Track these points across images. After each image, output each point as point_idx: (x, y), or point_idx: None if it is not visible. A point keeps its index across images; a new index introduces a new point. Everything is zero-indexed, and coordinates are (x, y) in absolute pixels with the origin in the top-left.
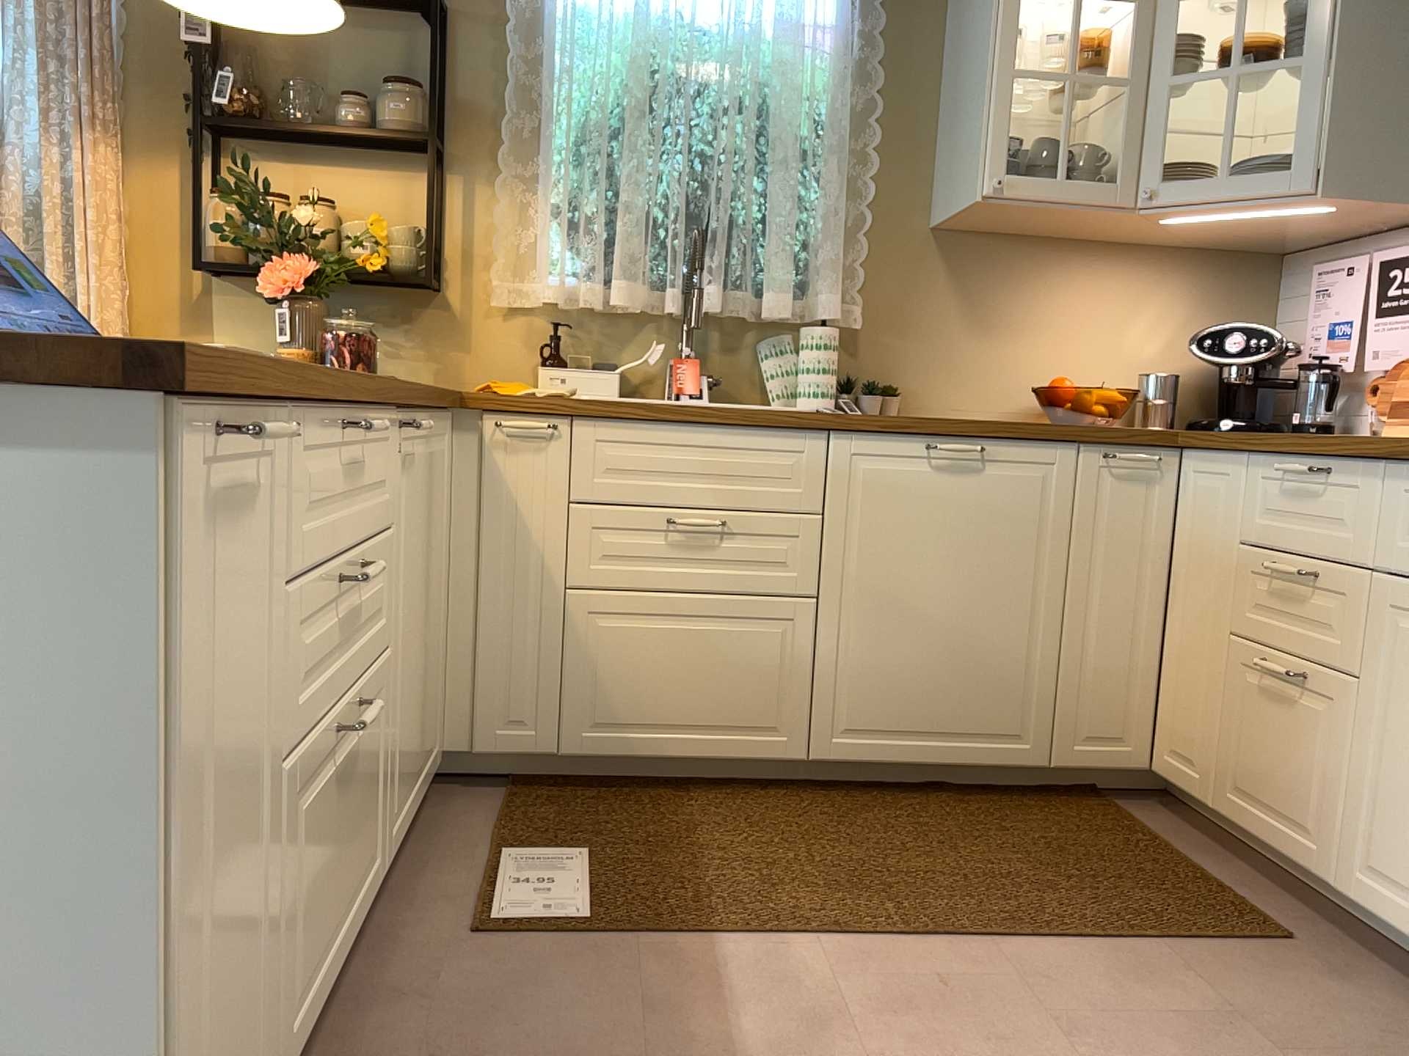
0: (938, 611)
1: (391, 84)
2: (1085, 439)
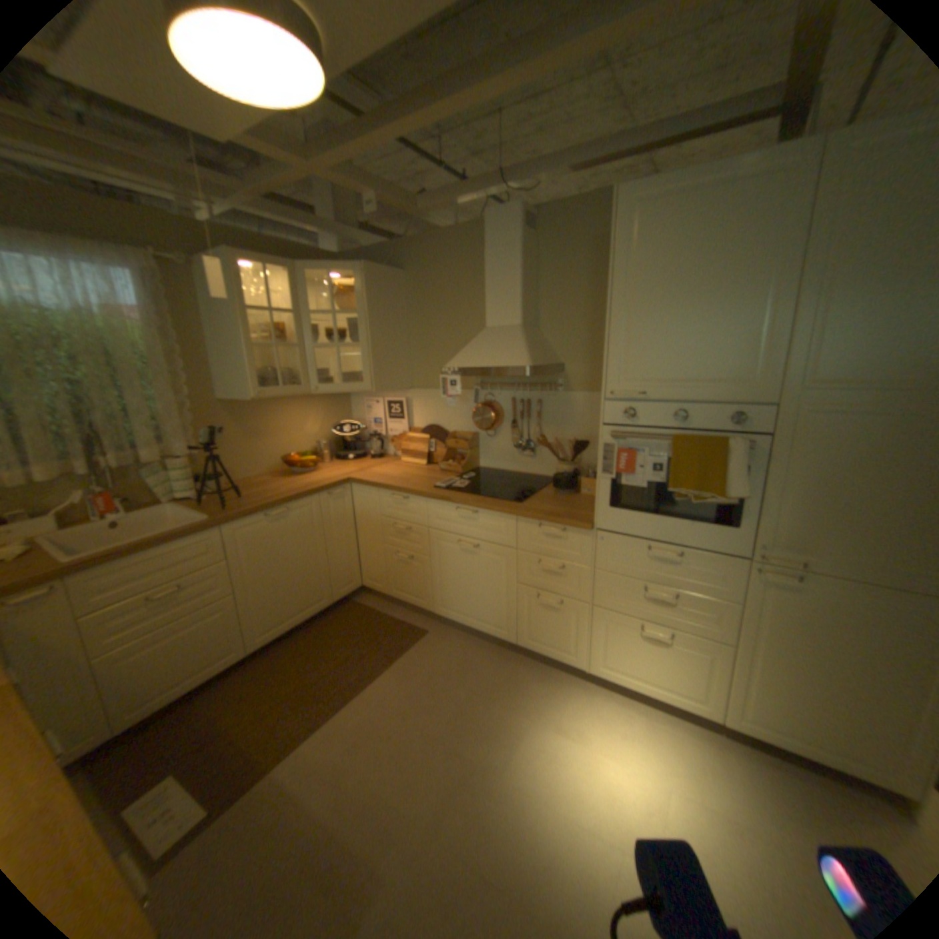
0: (281, 574)
1: None
2: (319, 492)
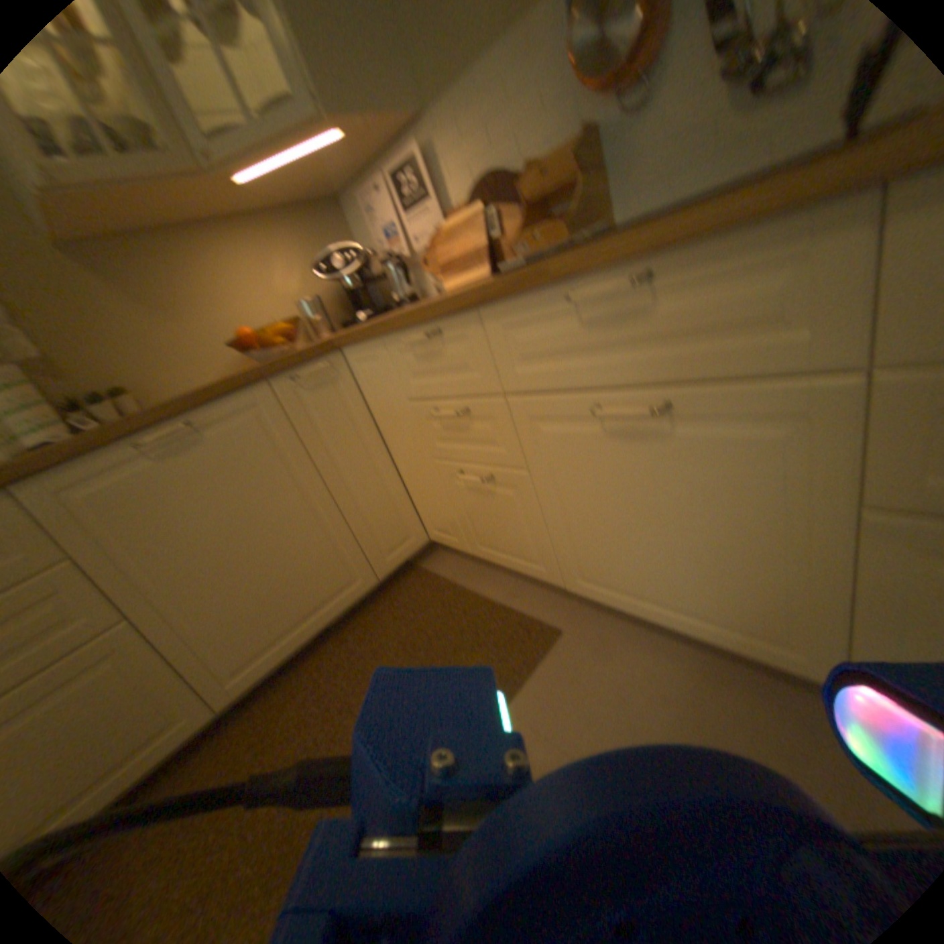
0: (238, 553)
1: None
2: (266, 373)
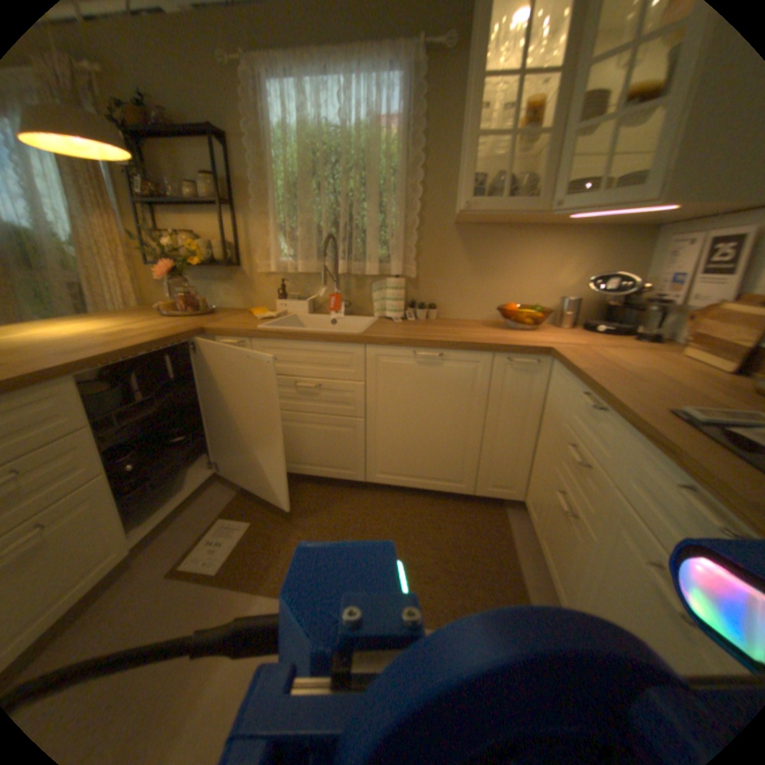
0: (419, 427)
1: (198, 174)
2: (496, 352)
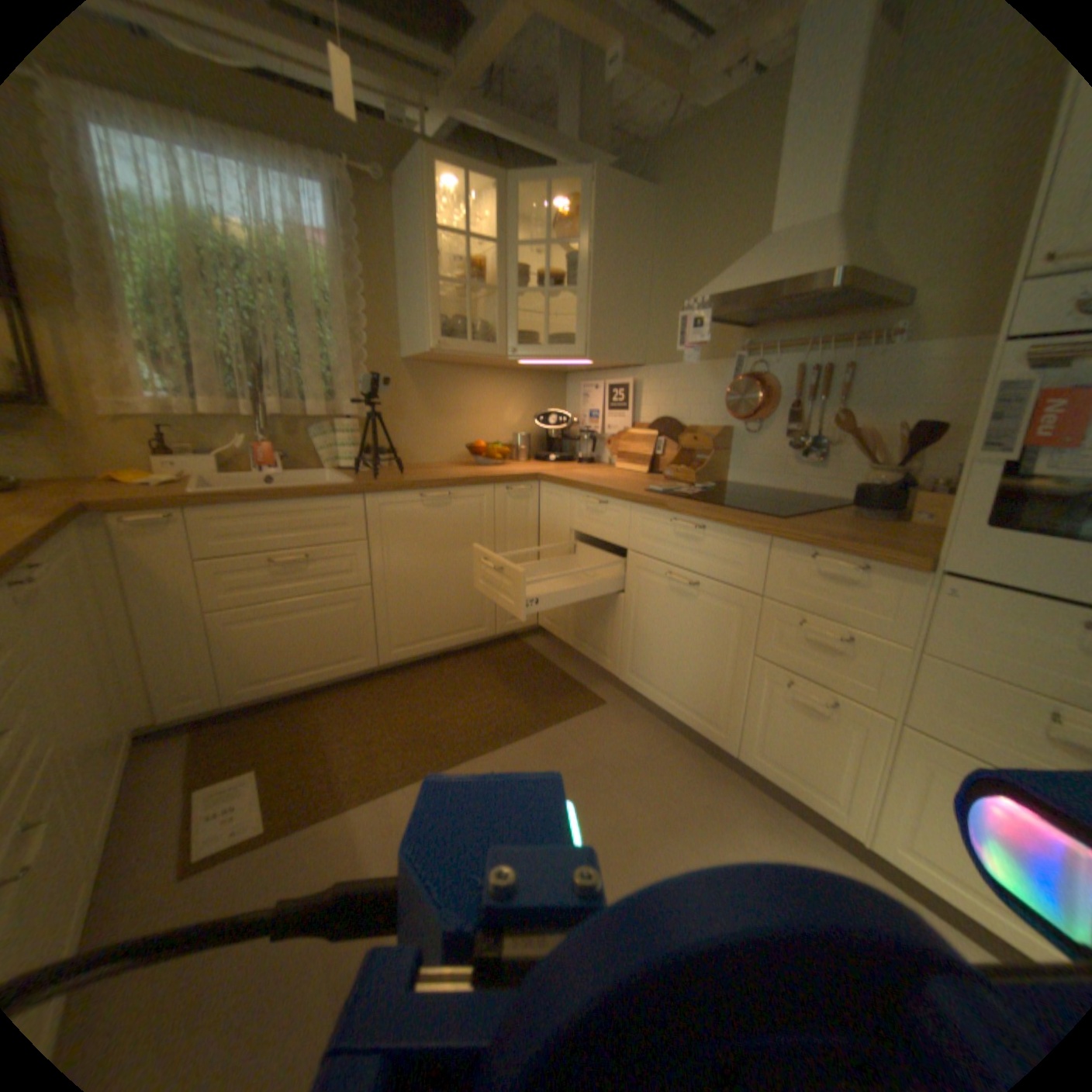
0: (433, 578)
1: None
2: (494, 483)
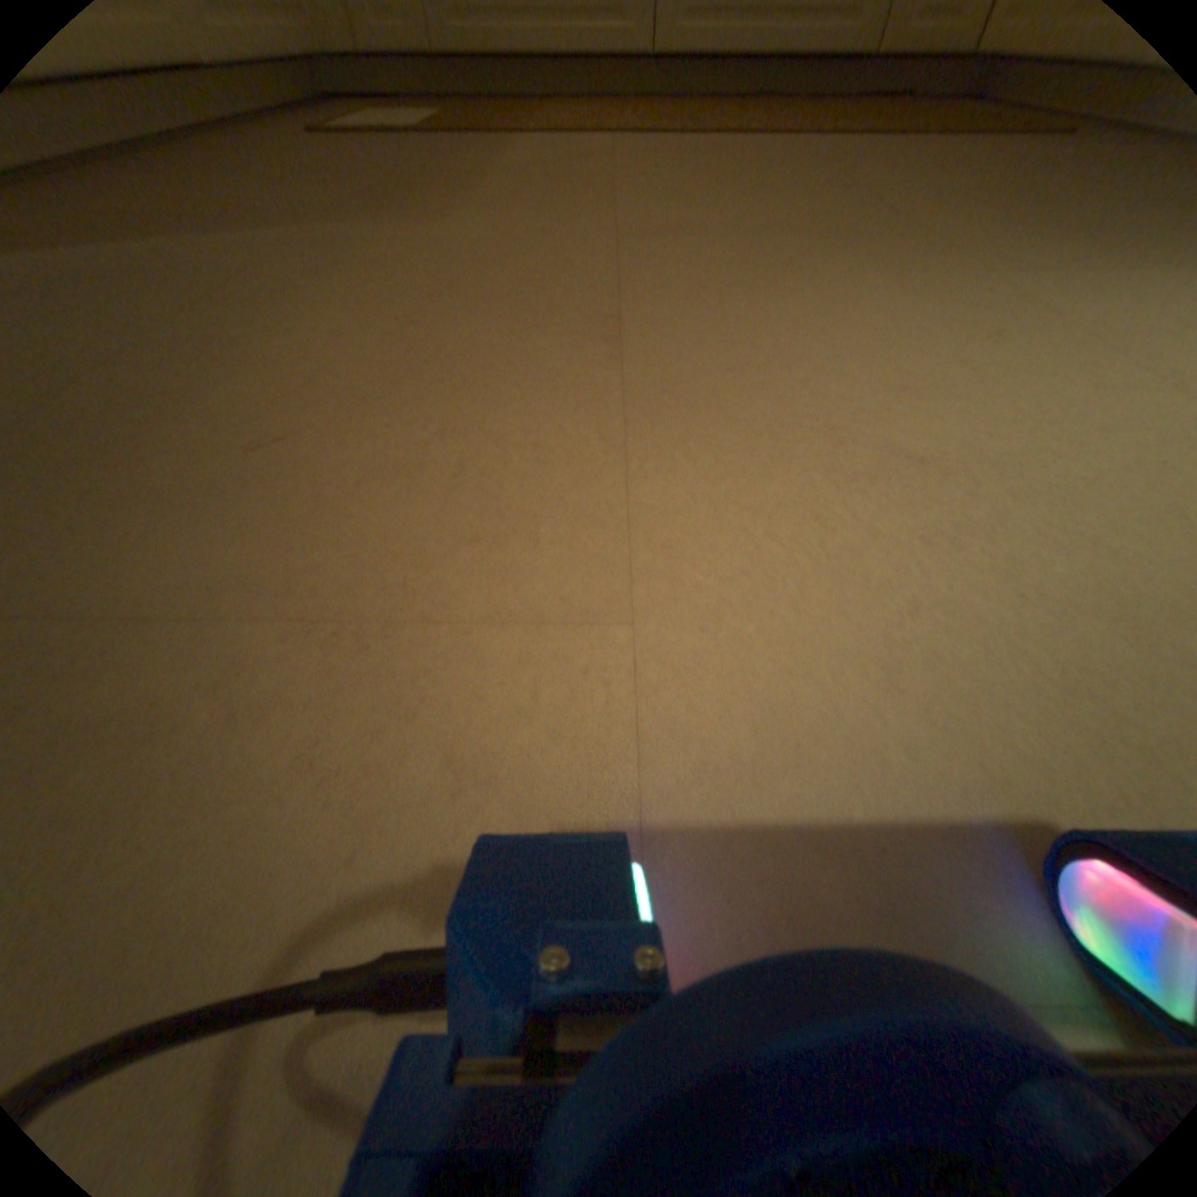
0: None
1: None
2: None
